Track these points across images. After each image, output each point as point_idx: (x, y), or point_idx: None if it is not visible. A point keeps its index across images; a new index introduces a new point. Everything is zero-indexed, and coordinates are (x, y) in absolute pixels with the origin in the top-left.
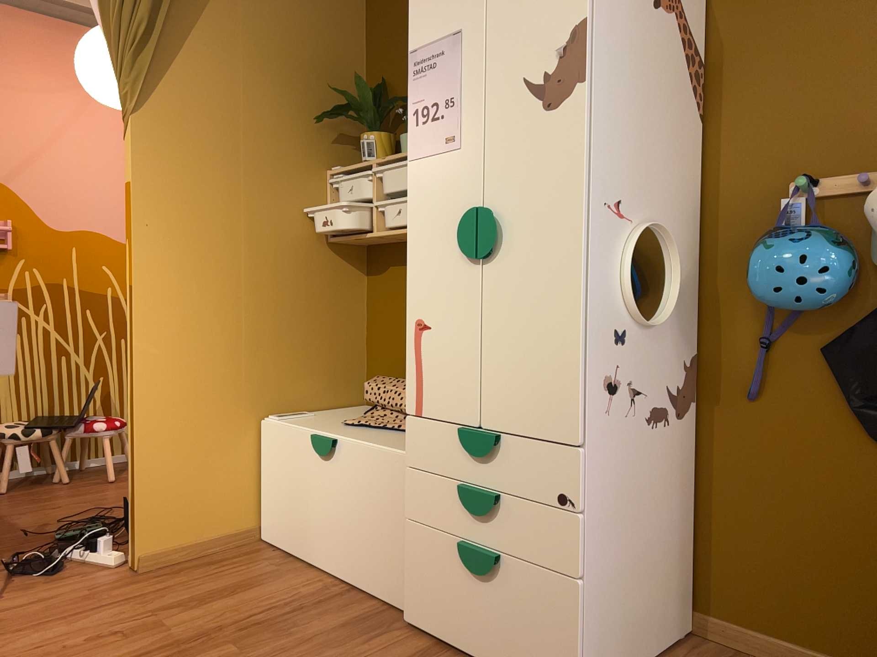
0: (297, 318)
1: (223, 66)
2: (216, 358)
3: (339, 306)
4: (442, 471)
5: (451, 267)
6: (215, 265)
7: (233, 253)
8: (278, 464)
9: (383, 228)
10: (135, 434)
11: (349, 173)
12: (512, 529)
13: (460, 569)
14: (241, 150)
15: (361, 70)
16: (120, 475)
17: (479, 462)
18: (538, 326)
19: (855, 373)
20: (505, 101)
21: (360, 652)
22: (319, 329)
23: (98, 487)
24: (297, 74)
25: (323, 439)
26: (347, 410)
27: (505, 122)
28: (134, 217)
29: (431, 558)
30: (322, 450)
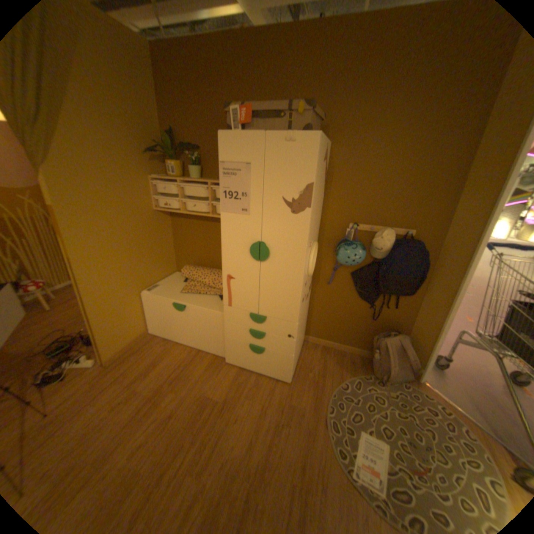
0: (147, 247)
1: (85, 125)
2: (116, 277)
3: (162, 237)
4: (240, 324)
5: (244, 260)
6: (107, 236)
7: (114, 228)
8: (154, 310)
9: (184, 208)
10: (89, 320)
11: (163, 181)
12: (269, 342)
13: (248, 350)
14: (106, 174)
15: (155, 118)
16: (49, 305)
17: (257, 323)
18: (283, 287)
19: (359, 282)
20: (272, 203)
21: (217, 380)
22: (156, 249)
23: (43, 317)
24: (125, 125)
25: (179, 306)
26: (173, 278)
27: (272, 212)
28: (58, 225)
29: (236, 347)
30: (179, 309)
